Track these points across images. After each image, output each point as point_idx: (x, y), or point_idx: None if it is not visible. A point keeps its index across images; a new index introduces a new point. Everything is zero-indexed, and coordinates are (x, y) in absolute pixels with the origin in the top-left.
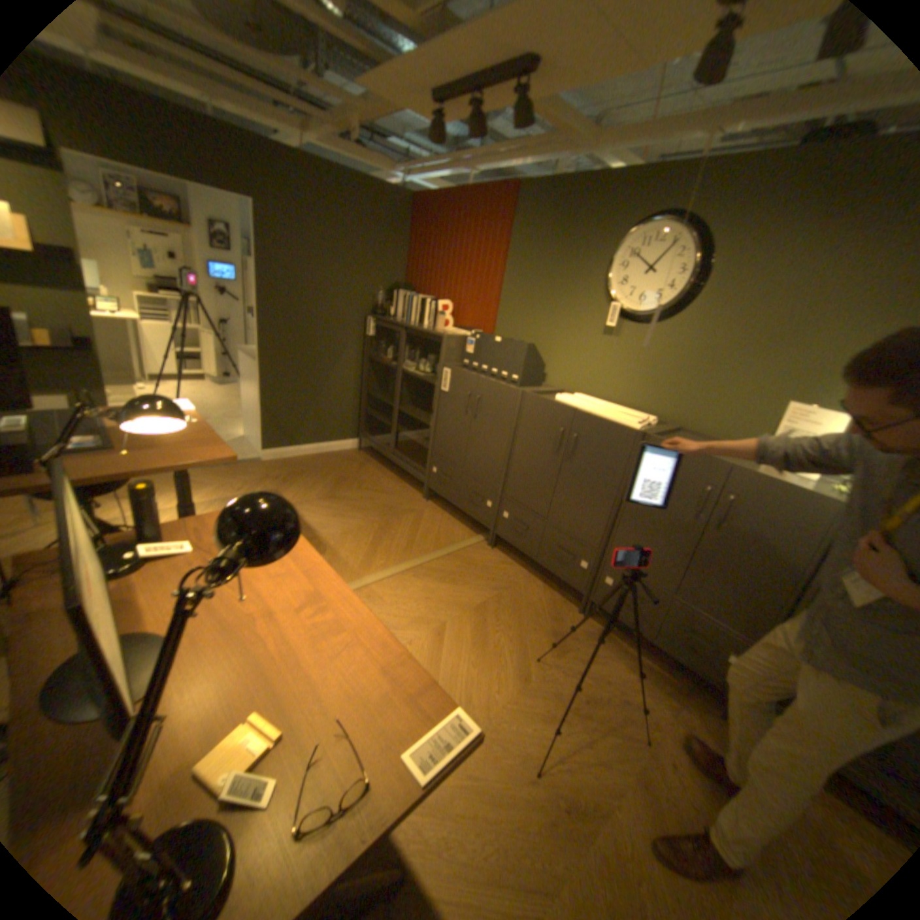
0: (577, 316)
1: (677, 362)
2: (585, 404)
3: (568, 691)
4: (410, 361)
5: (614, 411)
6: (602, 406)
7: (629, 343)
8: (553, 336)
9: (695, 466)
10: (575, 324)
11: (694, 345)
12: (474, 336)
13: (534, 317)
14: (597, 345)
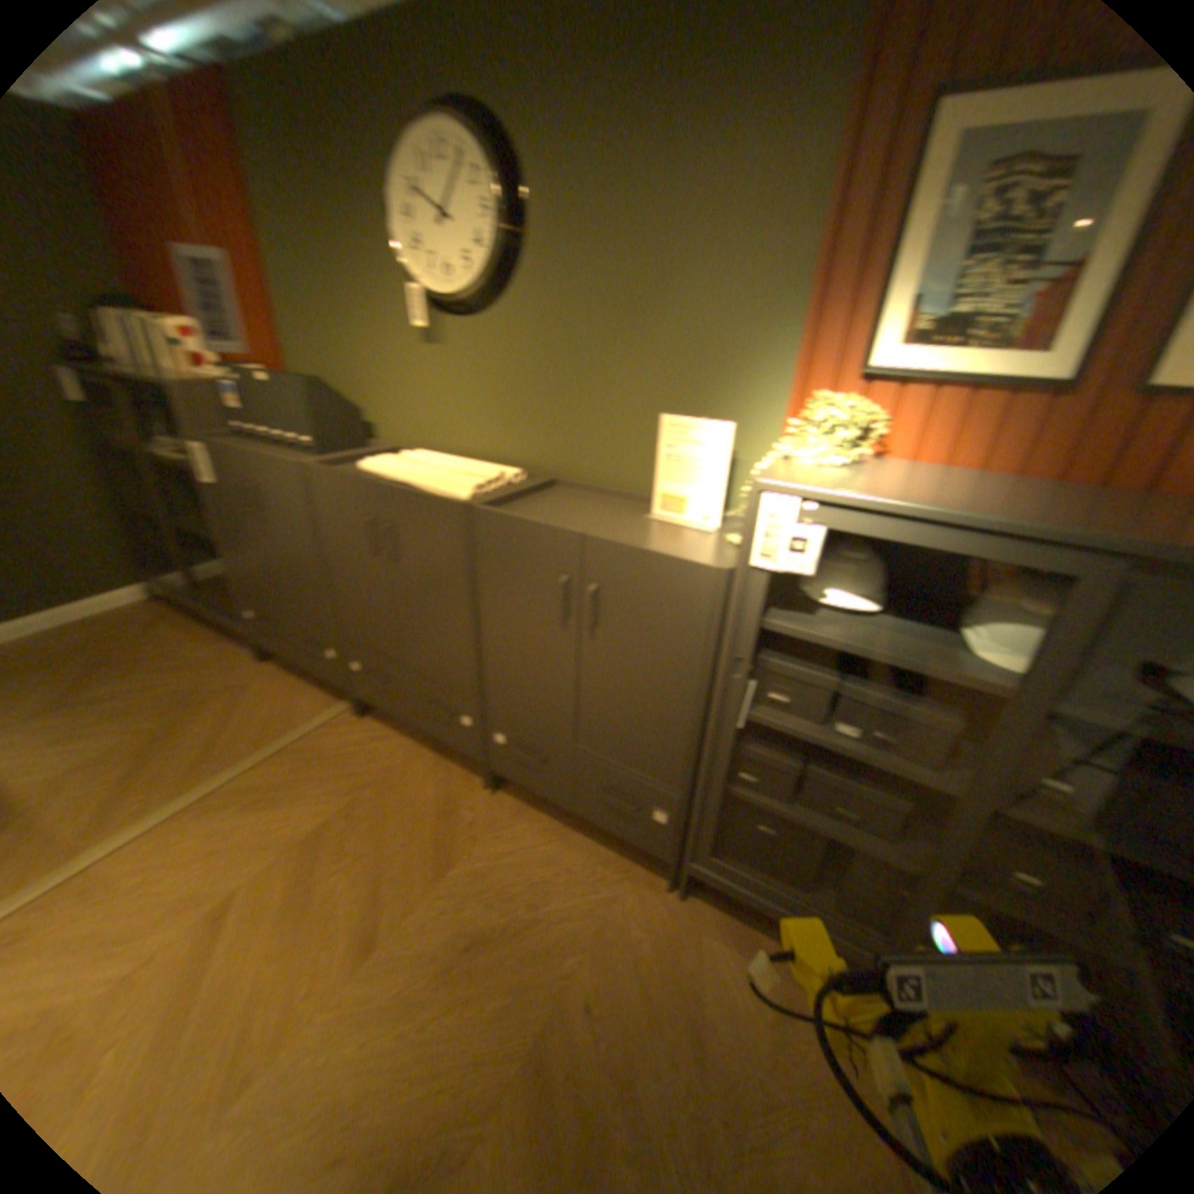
0: (378, 317)
1: (525, 374)
2: (402, 469)
3: (435, 942)
4: (165, 435)
5: (447, 472)
6: (433, 466)
7: (458, 352)
8: (358, 357)
9: (539, 548)
10: (380, 332)
11: (538, 343)
12: (224, 376)
13: (322, 328)
14: (420, 363)
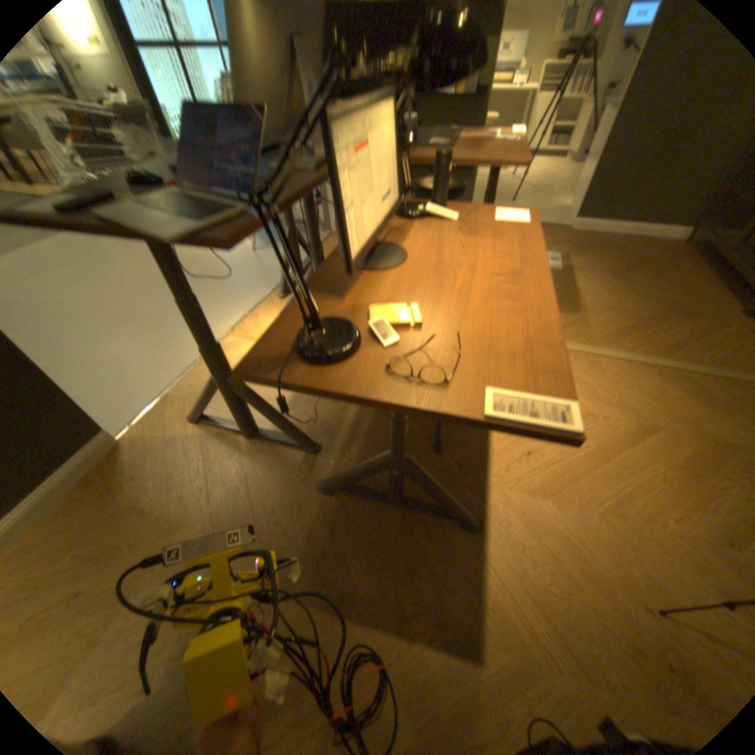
0: None
1: None
2: None
3: None
4: None
5: None
6: None
7: None
8: None
9: None
10: None
11: None
12: None
13: None
14: None
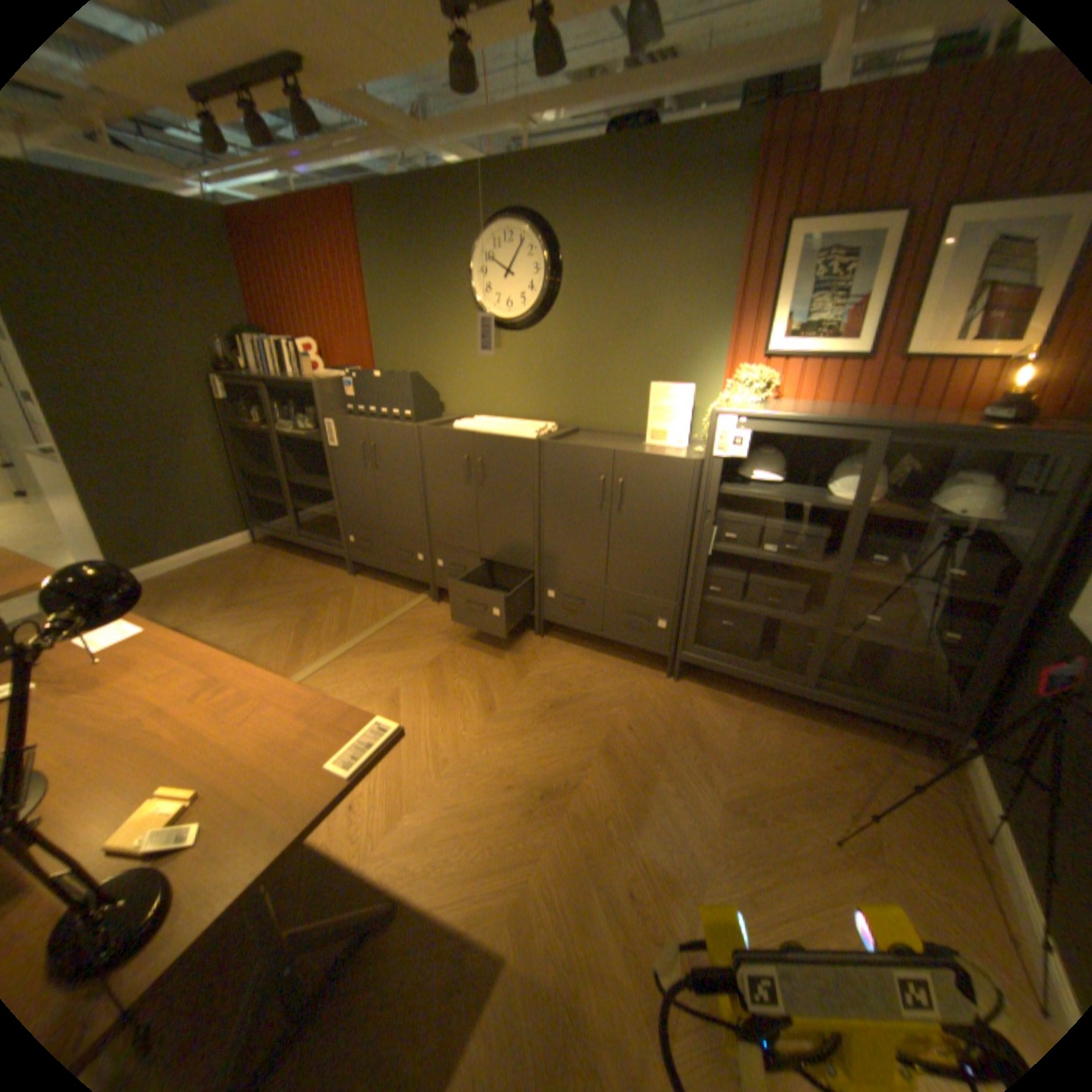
0: (457, 333)
1: (560, 364)
2: (485, 426)
3: (532, 705)
4: (286, 419)
5: (514, 426)
6: (502, 424)
7: (514, 353)
8: (439, 359)
9: (588, 461)
10: (457, 342)
11: (569, 345)
12: (351, 375)
13: (413, 341)
14: (485, 361)
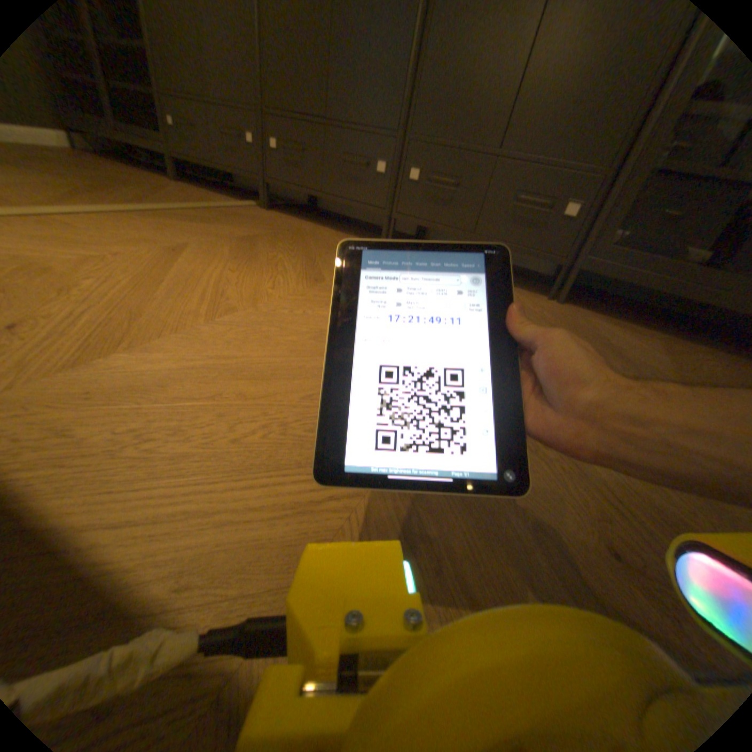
0: None
1: None
2: None
3: None
4: None
5: None
6: None
7: None
8: None
9: None
10: None
11: None
12: None
13: None
14: None
